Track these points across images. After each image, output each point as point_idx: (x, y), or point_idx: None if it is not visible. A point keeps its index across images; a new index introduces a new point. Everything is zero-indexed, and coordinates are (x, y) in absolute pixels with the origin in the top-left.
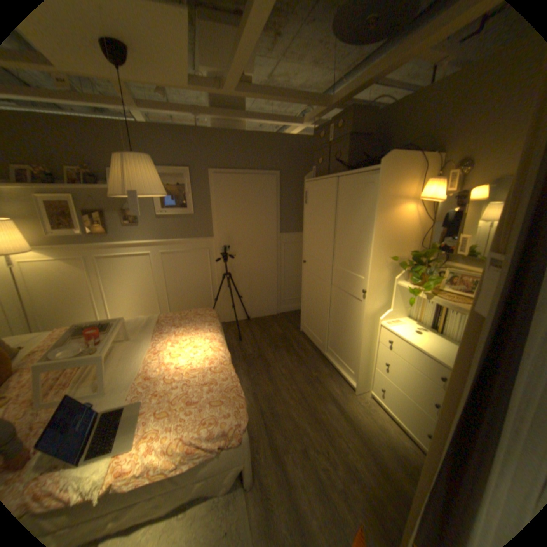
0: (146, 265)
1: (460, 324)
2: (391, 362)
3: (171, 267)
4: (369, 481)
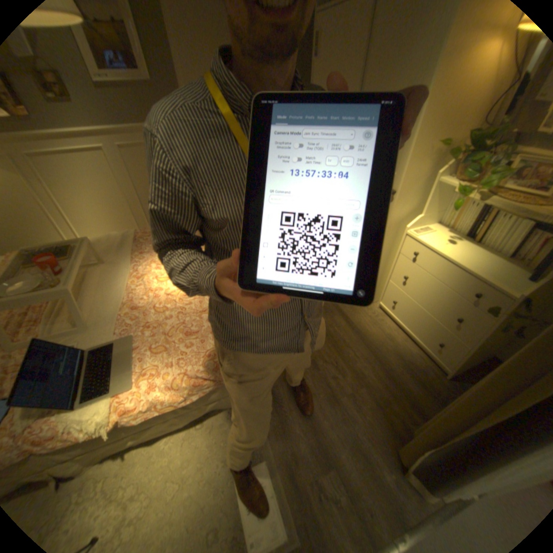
0: (102, 164)
1: (509, 231)
2: (410, 275)
3: (136, 166)
4: (376, 384)
